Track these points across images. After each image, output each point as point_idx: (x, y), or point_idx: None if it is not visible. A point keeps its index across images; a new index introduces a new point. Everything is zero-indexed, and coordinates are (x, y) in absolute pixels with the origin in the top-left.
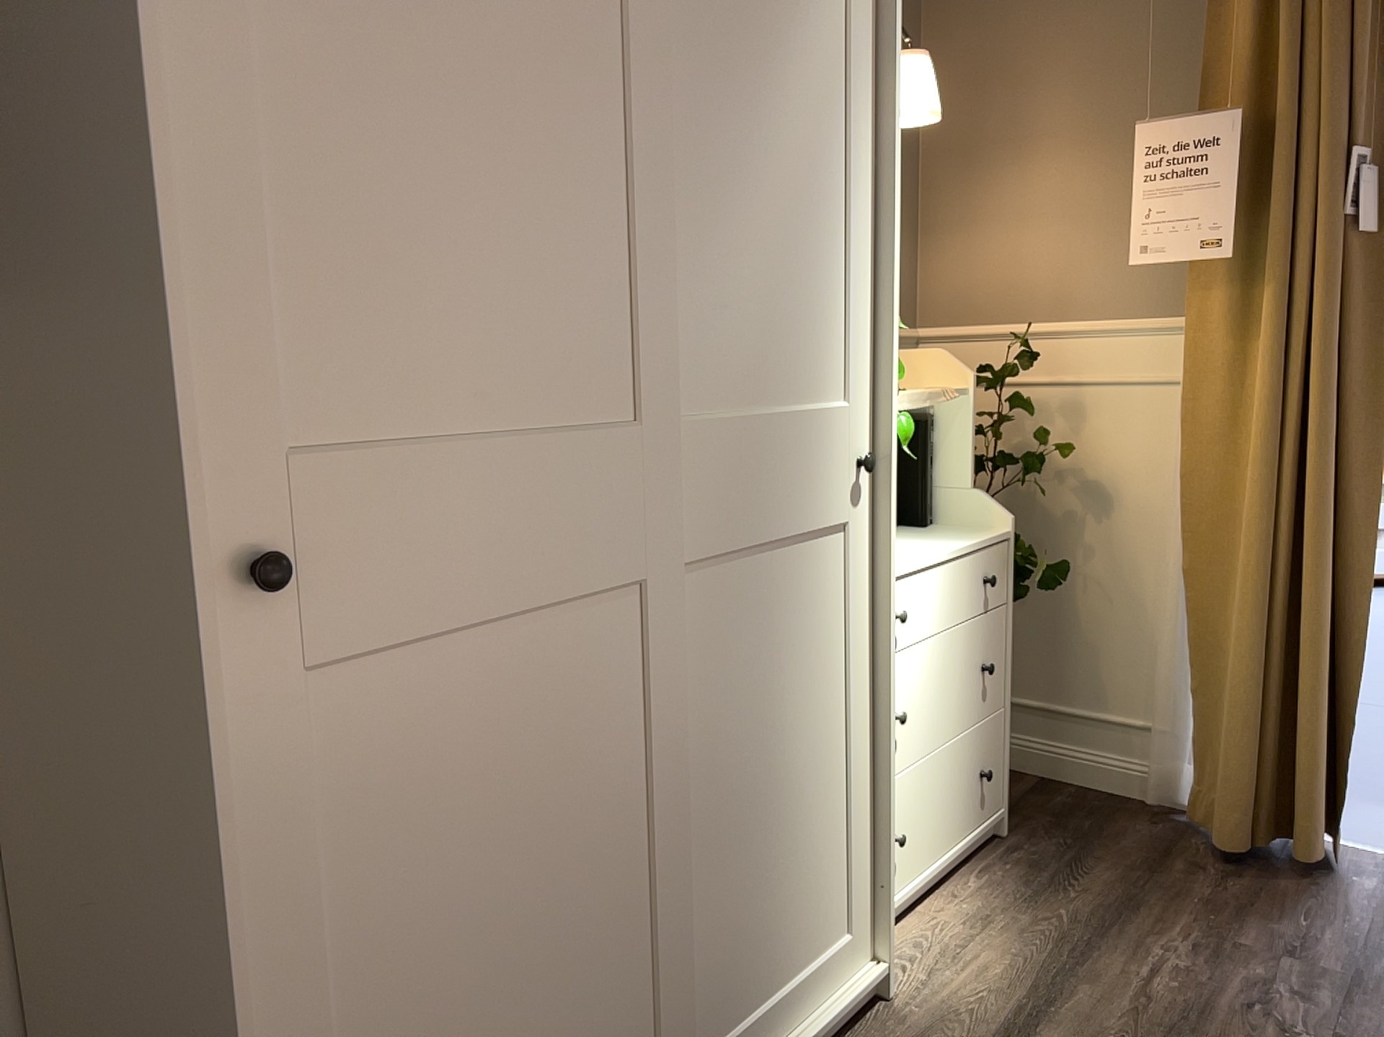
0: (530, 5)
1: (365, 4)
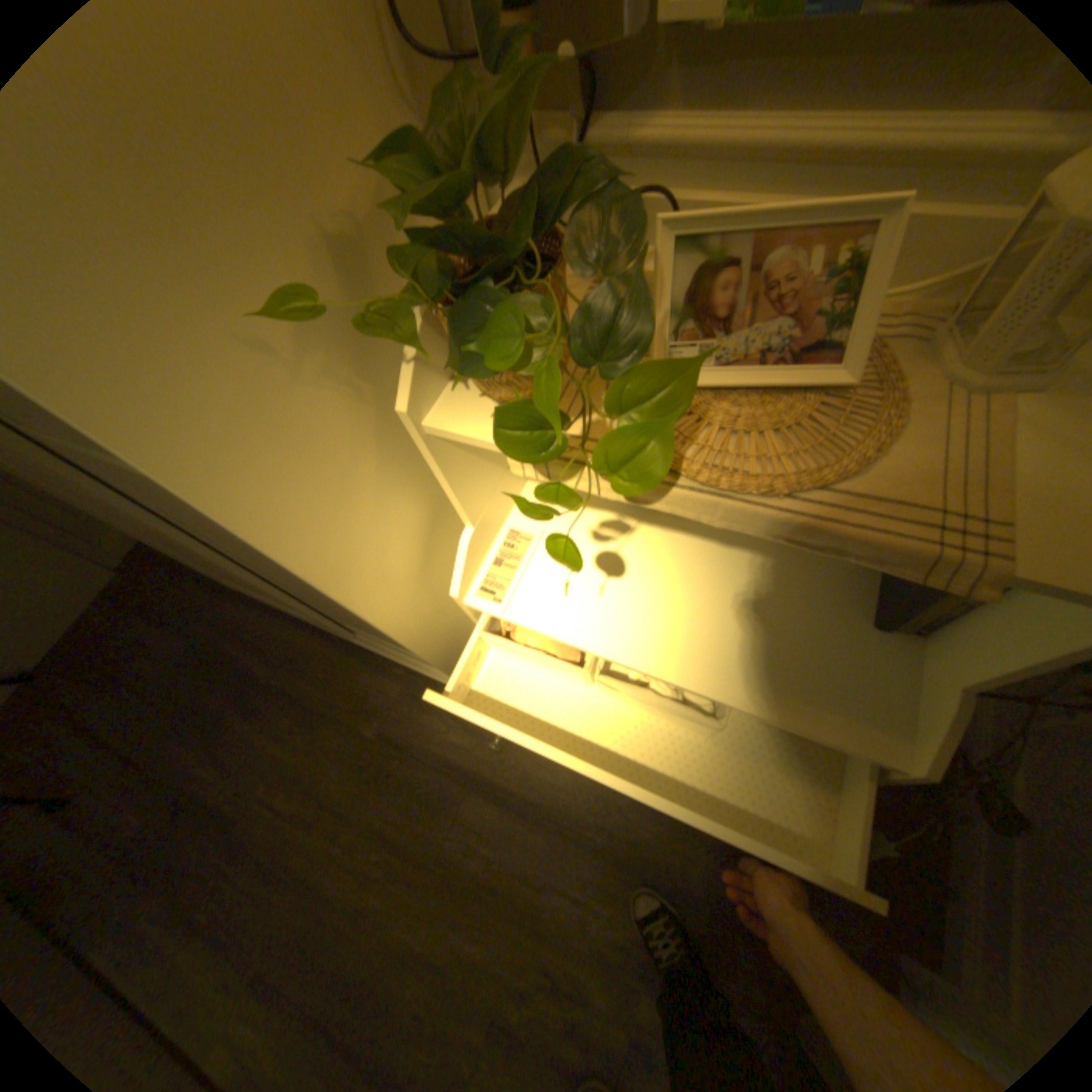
0: None
1: None
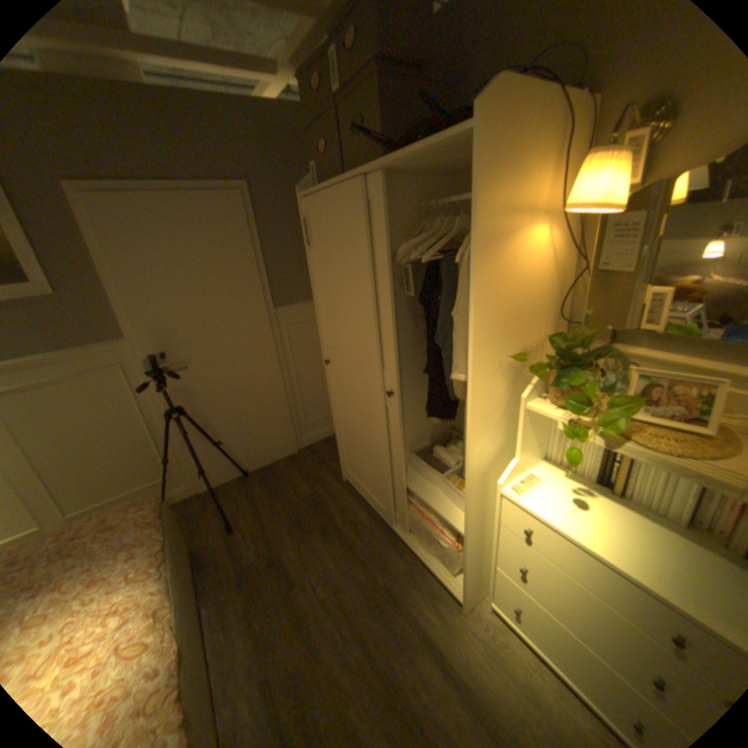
0: (343, 268)
1: (325, 277)
